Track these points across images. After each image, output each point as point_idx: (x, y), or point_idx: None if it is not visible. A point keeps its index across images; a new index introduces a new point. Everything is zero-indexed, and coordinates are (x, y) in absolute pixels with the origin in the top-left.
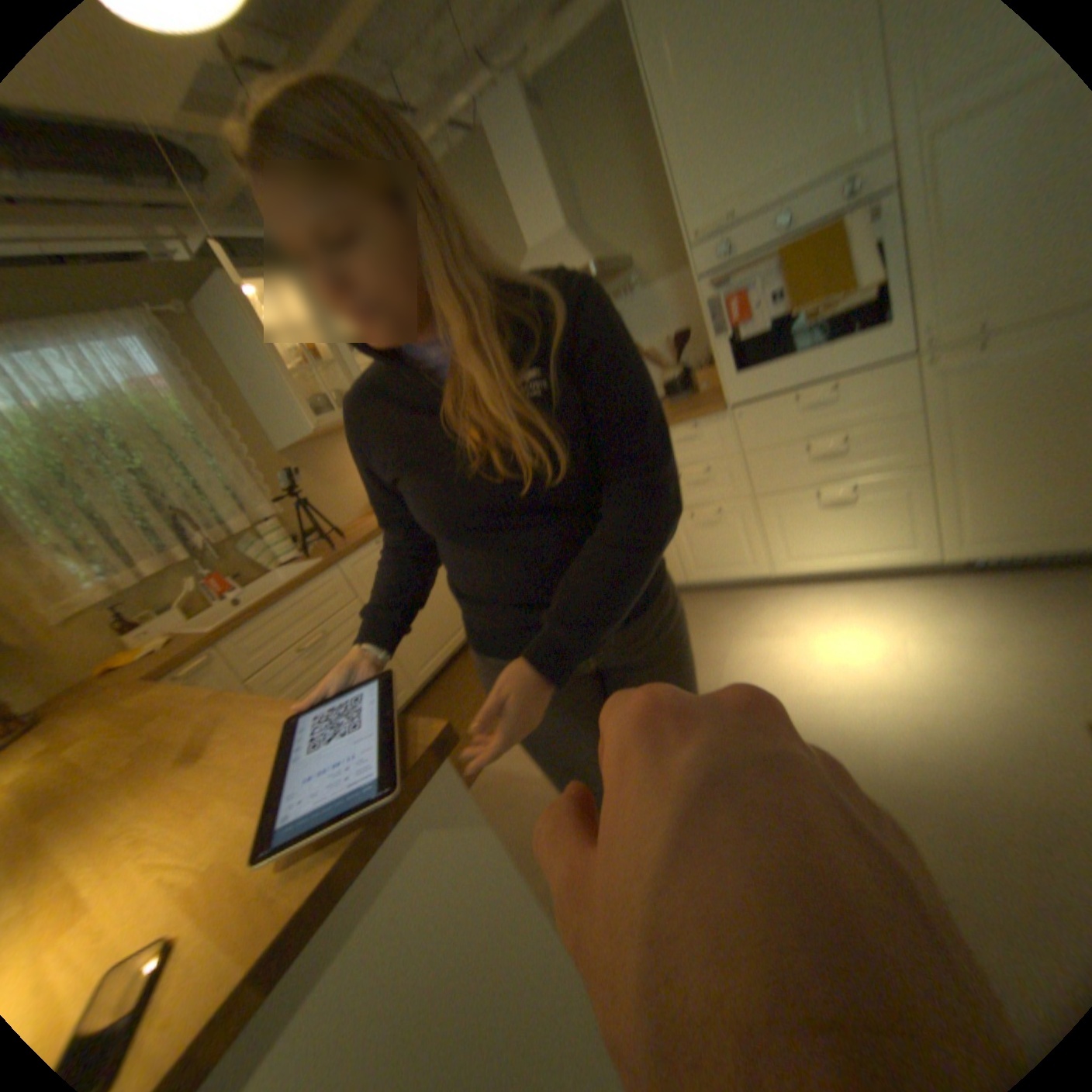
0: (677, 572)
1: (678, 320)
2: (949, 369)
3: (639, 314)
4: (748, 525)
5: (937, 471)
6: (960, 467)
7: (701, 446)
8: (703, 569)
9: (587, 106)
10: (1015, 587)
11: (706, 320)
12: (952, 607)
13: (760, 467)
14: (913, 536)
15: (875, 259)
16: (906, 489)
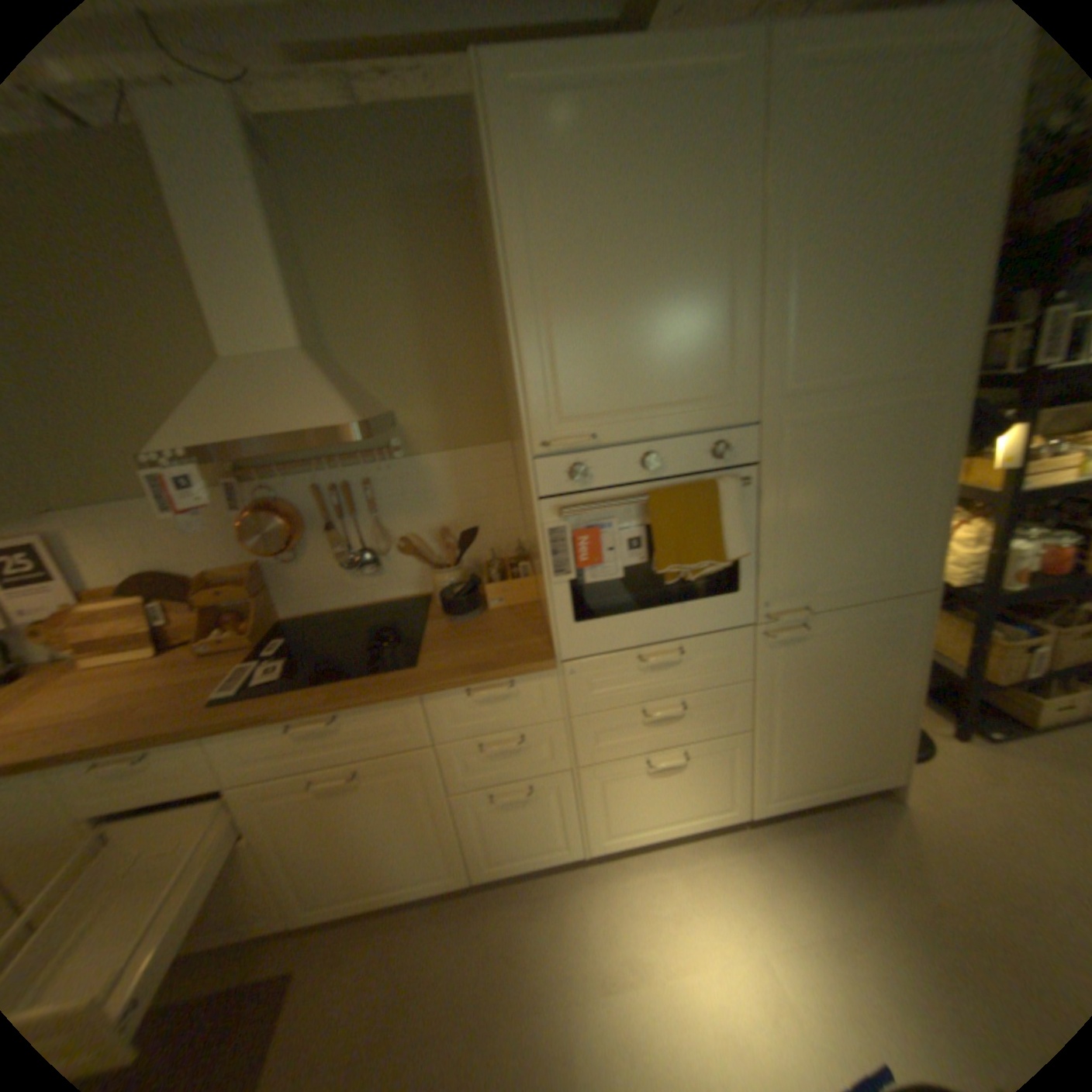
0: (458, 872)
1: (453, 503)
2: (778, 642)
3: (399, 485)
4: (566, 801)
5: (757, 735)
6: (775, 732)
7: (516, 707)
8: (498, 862)
9: (347, 198)
10: (807, 840)
11: (489, 511)
12: (776, 883)
13: (589, 733)
14: (730, 798)
15: (742, 532)
16: (730, 753)
